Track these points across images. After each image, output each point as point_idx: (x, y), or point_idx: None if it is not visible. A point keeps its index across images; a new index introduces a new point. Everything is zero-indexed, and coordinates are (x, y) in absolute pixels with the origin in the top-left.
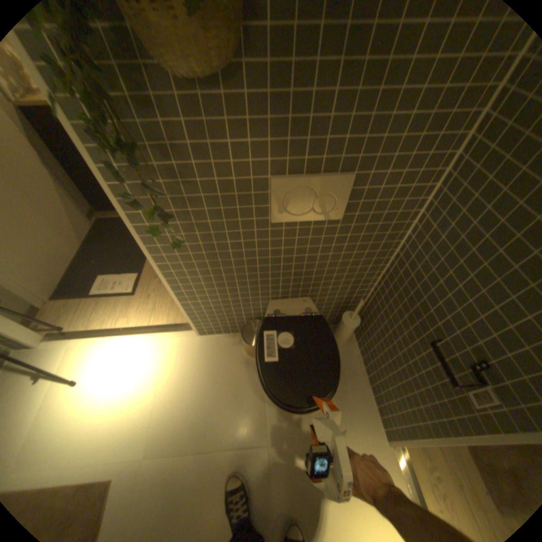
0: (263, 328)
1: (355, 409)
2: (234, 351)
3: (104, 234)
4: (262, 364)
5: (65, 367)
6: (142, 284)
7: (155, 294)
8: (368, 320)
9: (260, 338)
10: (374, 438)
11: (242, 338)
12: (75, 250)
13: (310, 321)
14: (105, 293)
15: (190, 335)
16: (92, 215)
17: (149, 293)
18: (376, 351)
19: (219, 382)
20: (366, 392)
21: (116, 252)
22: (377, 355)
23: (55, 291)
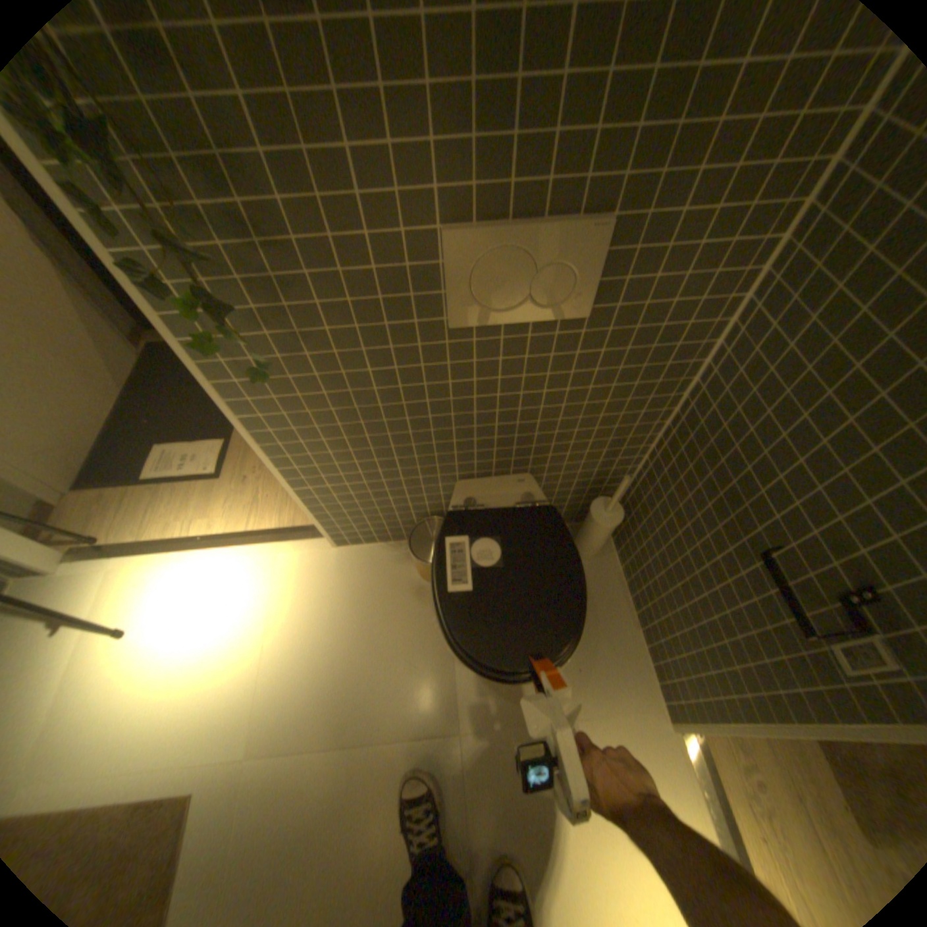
0: (445, 533)
1: (614, 669)
2: (399, 573)
3: (161, 371)
4: (443, 596)
5: (104, 607)
6: (232, 458)
7: (257, 477)
8: (638, 512)
9: (440, 551)
10: (647, 718)
11: (411, 550)
12: (111, 401)
13: (531, 517)
14: (168, 476)
15: (320, 546)
16: (138, 338)
17: (246, 474)
18: (652, 568)
19: (373, 628)
20: (634, 640)
21: (184, 404)
22: (654, 576)
23: (81, 475)
